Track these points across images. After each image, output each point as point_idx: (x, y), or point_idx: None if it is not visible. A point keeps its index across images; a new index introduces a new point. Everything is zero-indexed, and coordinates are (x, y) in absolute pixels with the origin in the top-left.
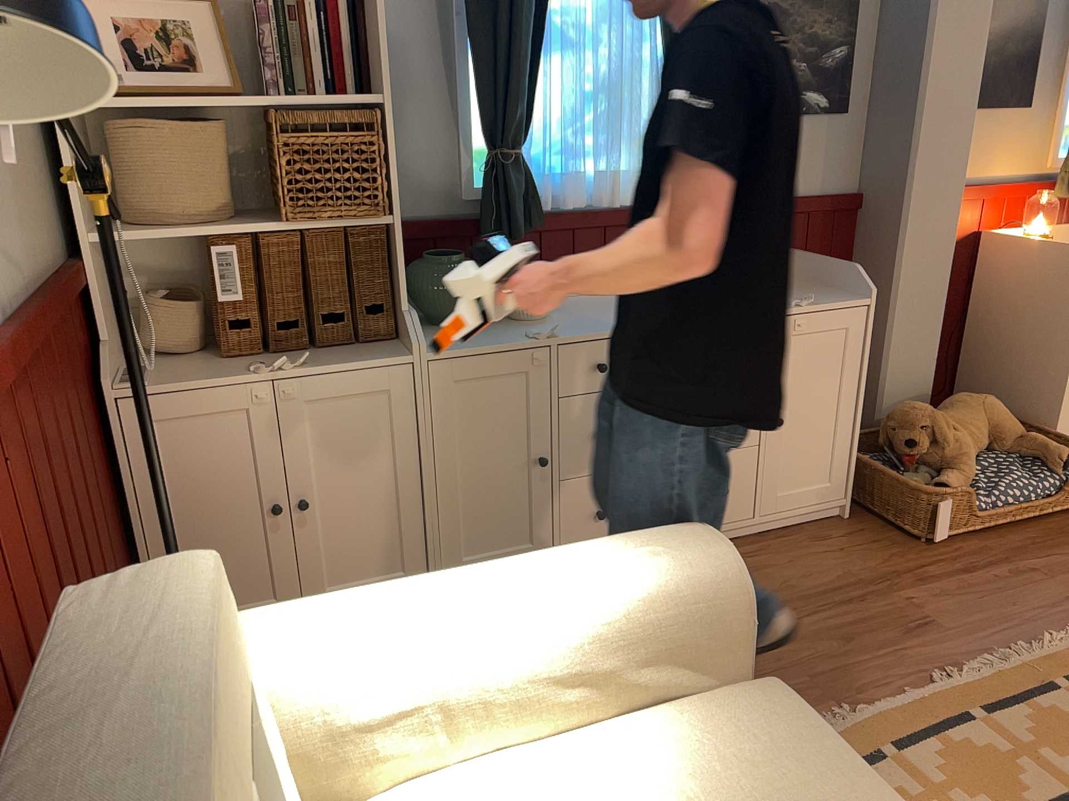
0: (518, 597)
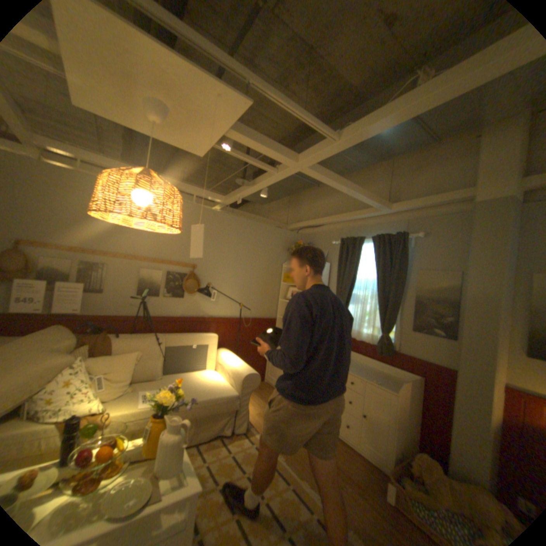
0: (234, 362)
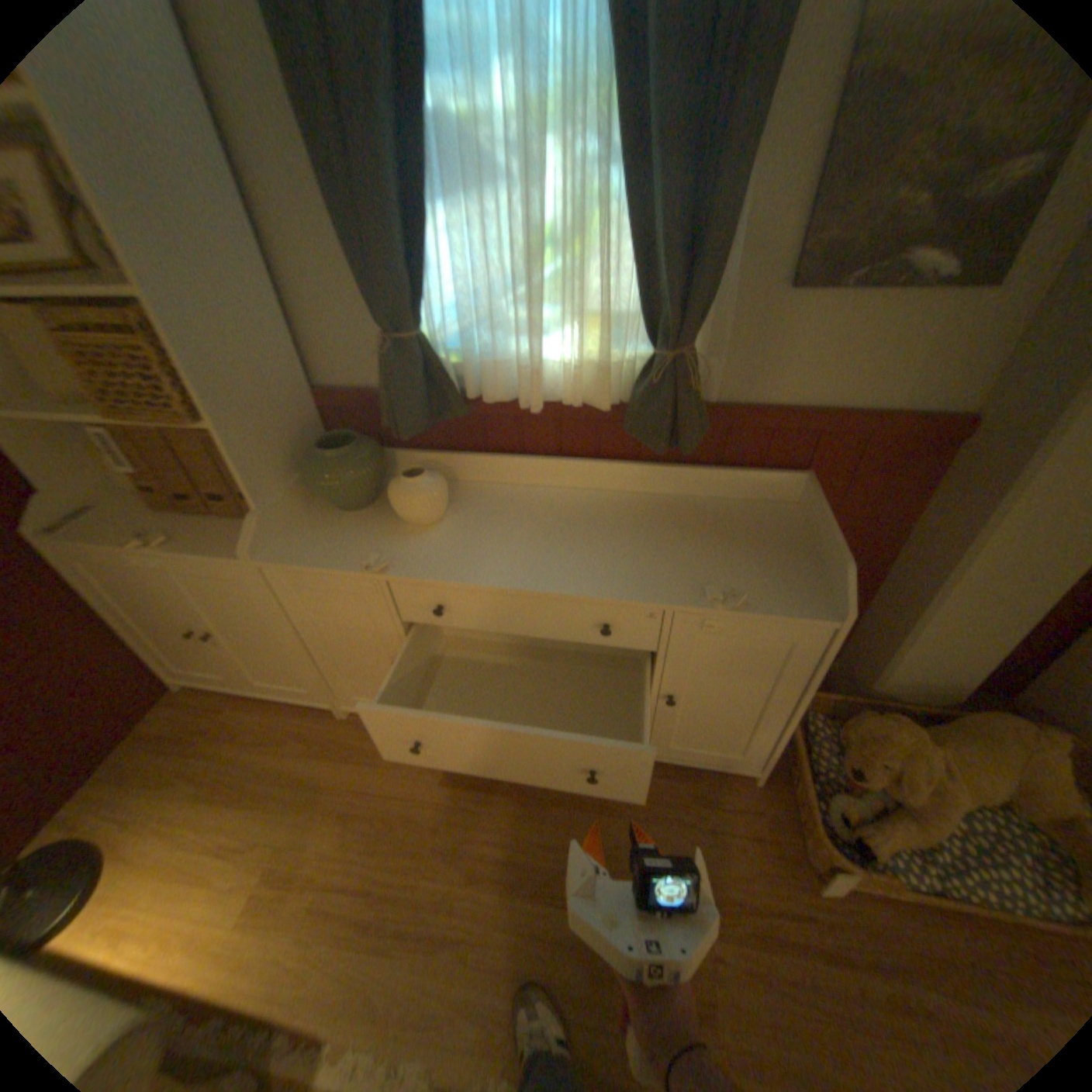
0: None
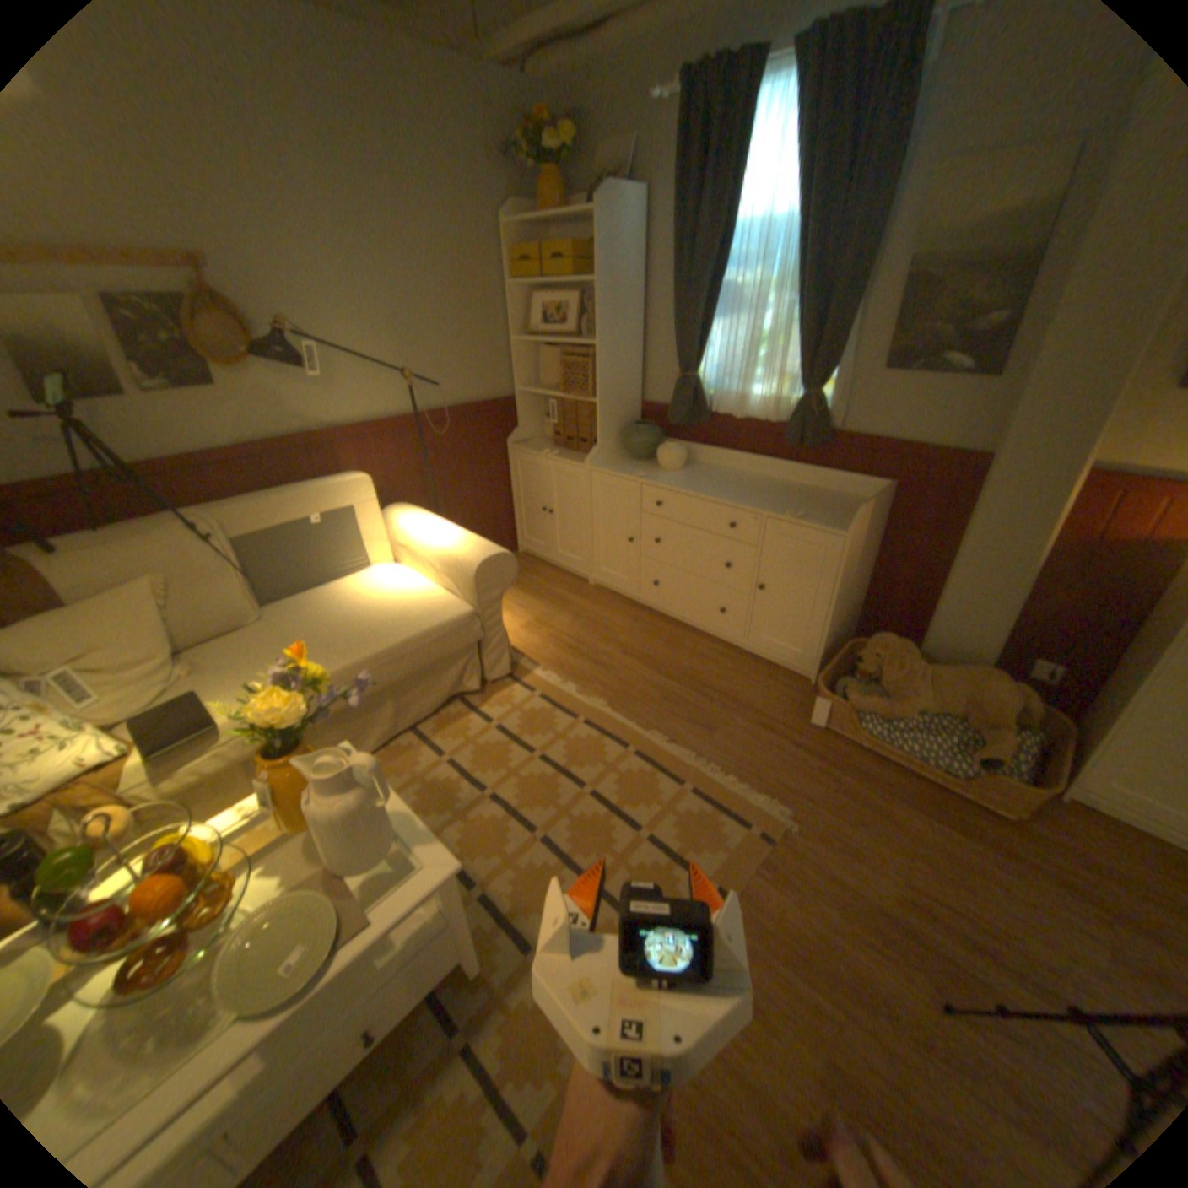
0: (438, 535)
